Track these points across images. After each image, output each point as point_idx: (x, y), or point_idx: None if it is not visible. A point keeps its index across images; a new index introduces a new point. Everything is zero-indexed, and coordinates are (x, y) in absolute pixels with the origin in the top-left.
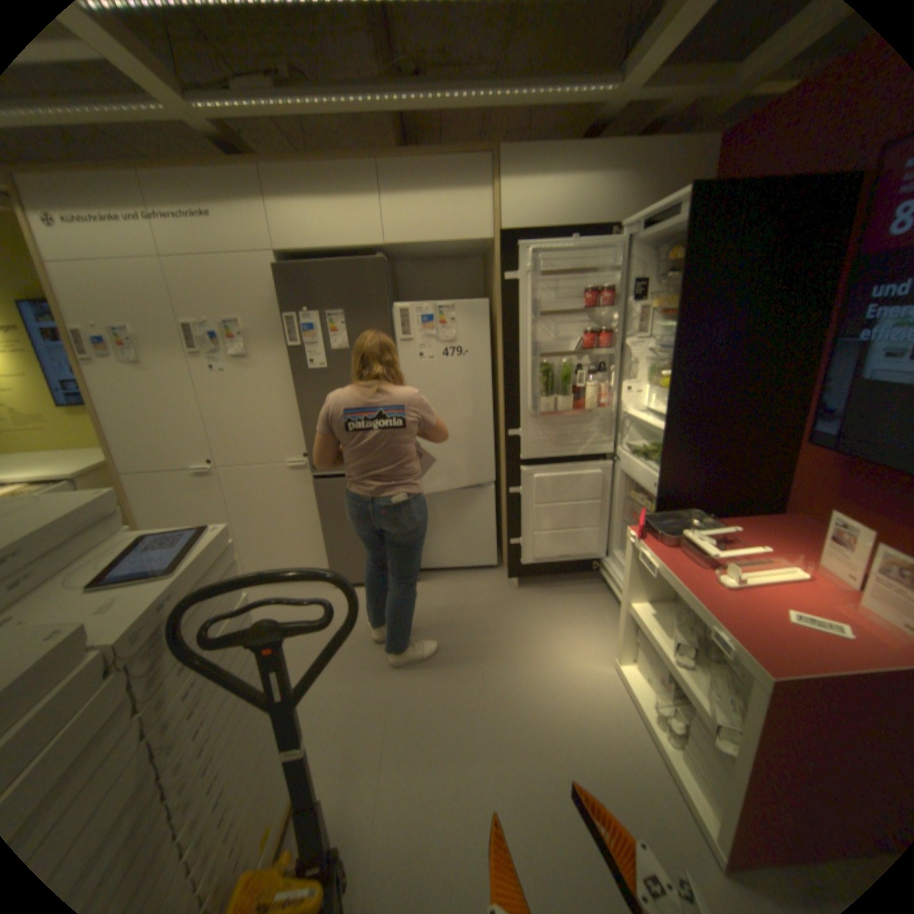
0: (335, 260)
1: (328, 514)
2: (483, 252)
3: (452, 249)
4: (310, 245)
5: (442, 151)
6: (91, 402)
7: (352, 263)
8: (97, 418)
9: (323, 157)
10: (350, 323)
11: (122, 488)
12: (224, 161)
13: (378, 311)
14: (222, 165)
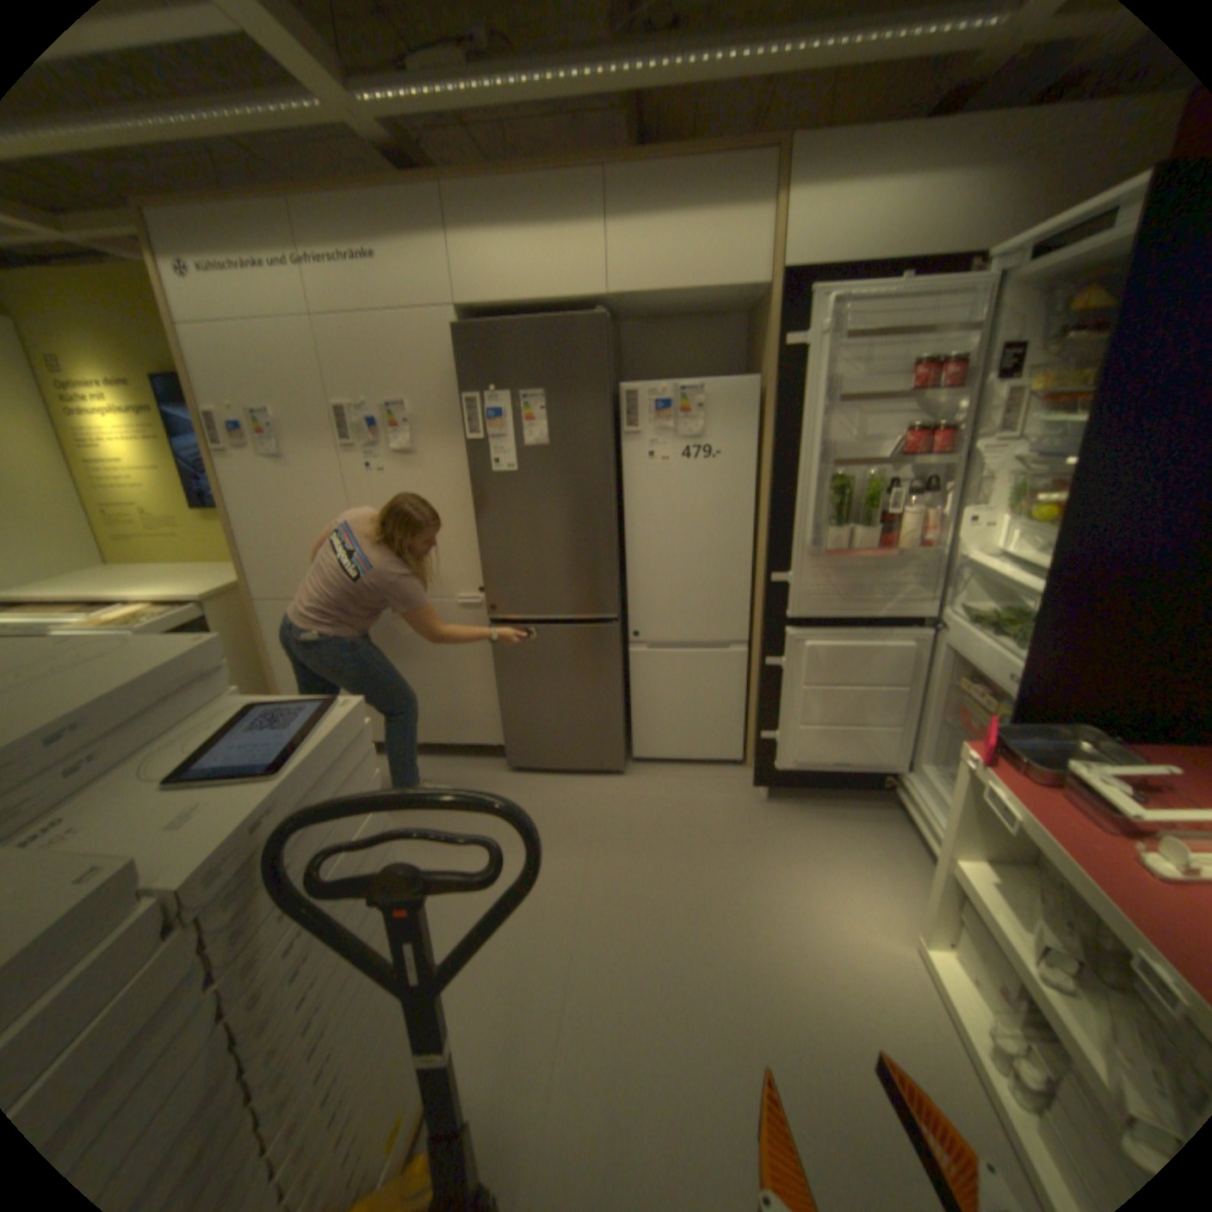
0: (537, 317)
1: (507, 673)
2: (751, 305)
3: (705, 301)
4: (505, 296)
5: (703, 149)
6: (223, 505)
7: (560, 322)
8: (230, 527)
9: (528, 167)
10: (552, 408)
11: (256, 617)
12: (396, 179)
13: (593, 392)
14: (393, 184)
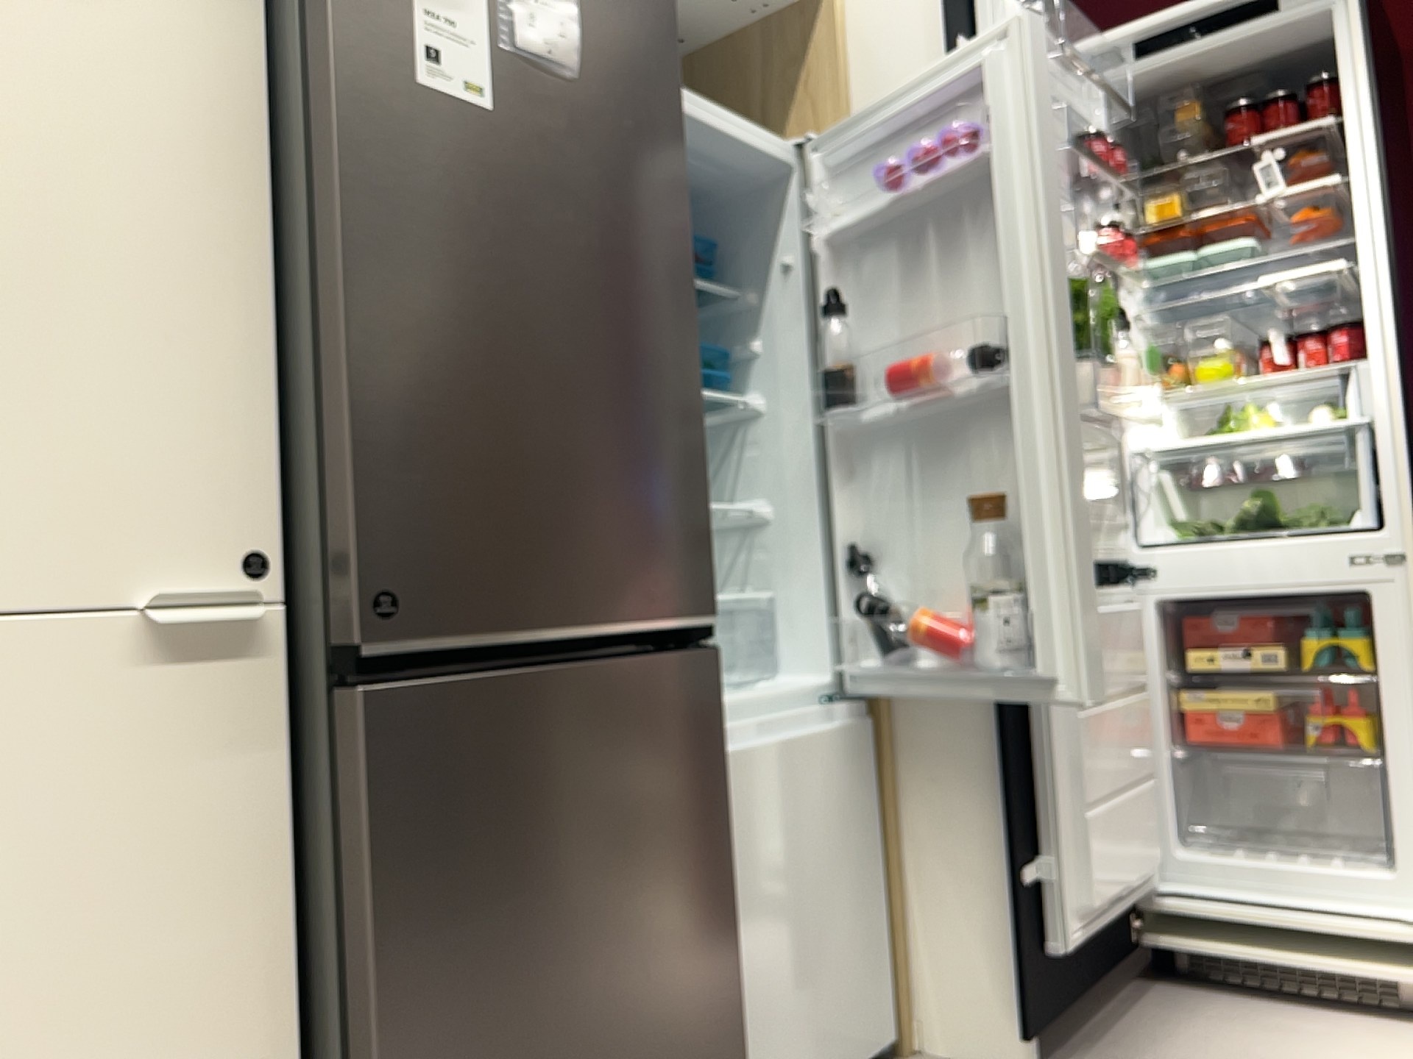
0: None
1: (415, 918)
2: None
3: None
4: None
5: None
6: None
7: None
8: None
9: None
10: None
11: None
12: None
13: None
14: None
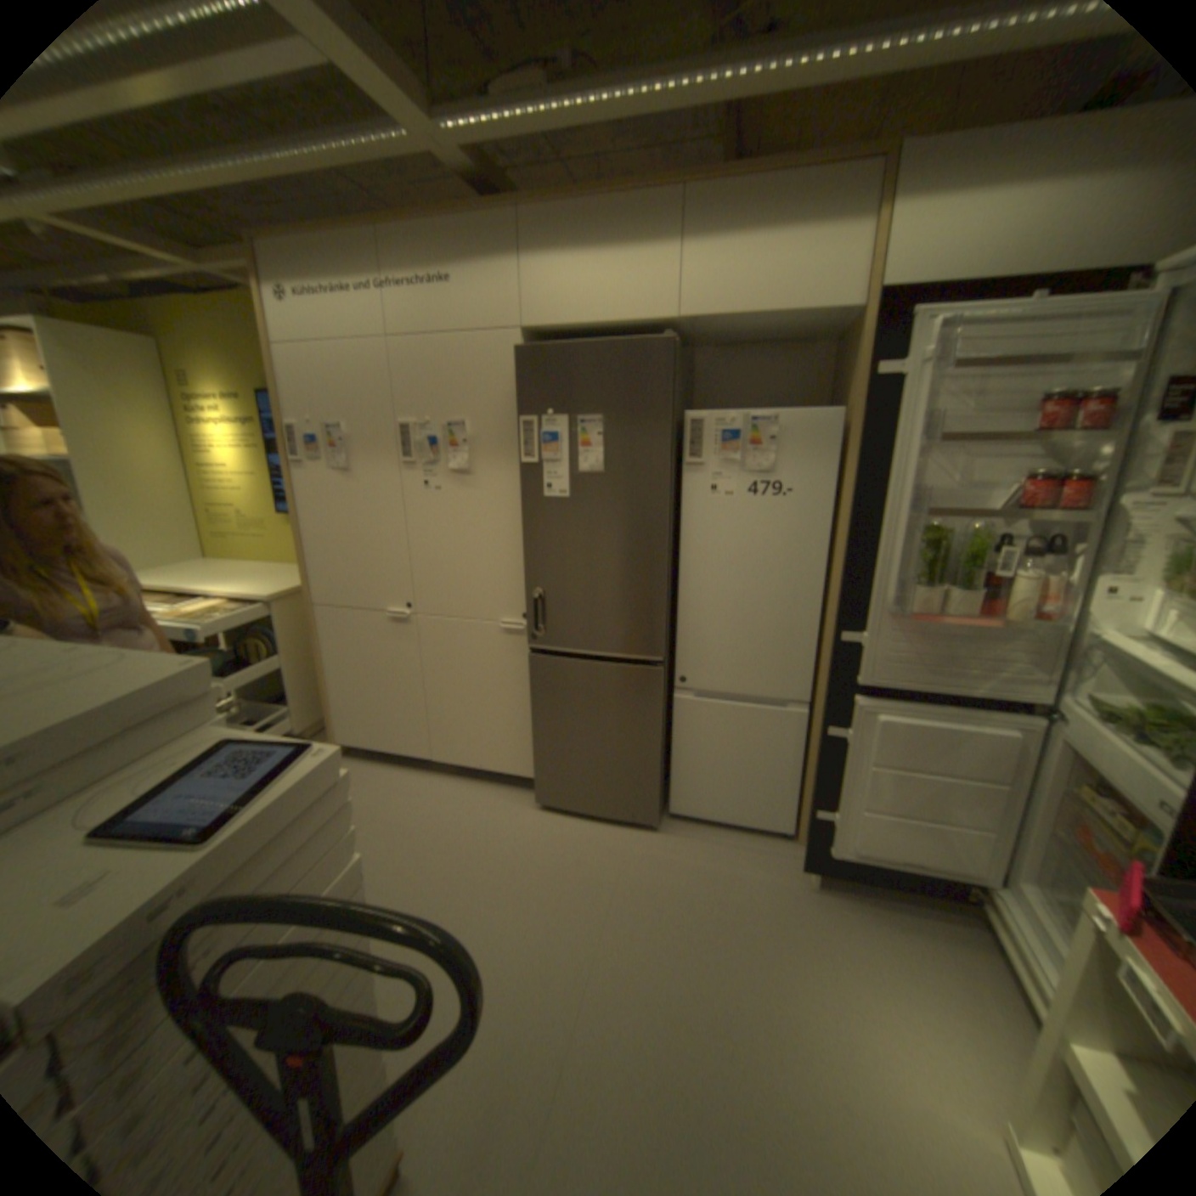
0: (601, 339)
1: (542, 705)
2: (841, 331)
3: (787, 326)
4: (571, 318)
5: (795, 161)
6: (294, 513)
7: (624, 344)
8: (297, 533)
9: (605, 187)
10: (609, 434)
11: (312, 621)
12: (474, 204)
13: (654, 418)
14: (471, 209)
